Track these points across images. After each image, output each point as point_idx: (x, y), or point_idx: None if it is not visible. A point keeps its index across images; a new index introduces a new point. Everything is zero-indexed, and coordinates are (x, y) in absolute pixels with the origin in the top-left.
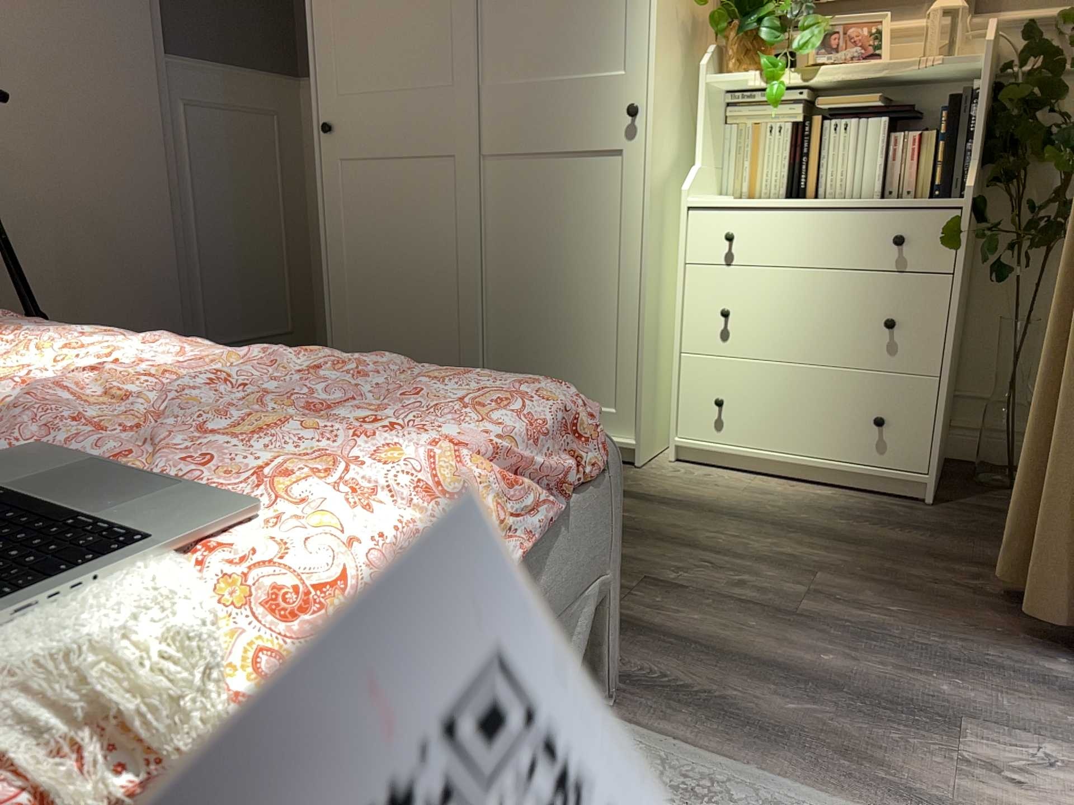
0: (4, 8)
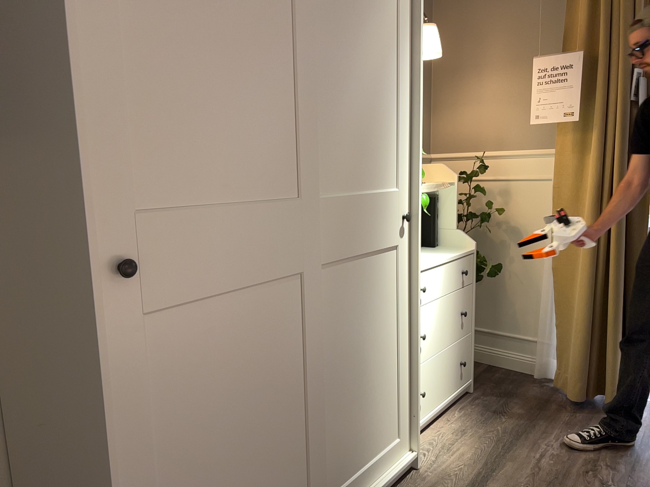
0: None
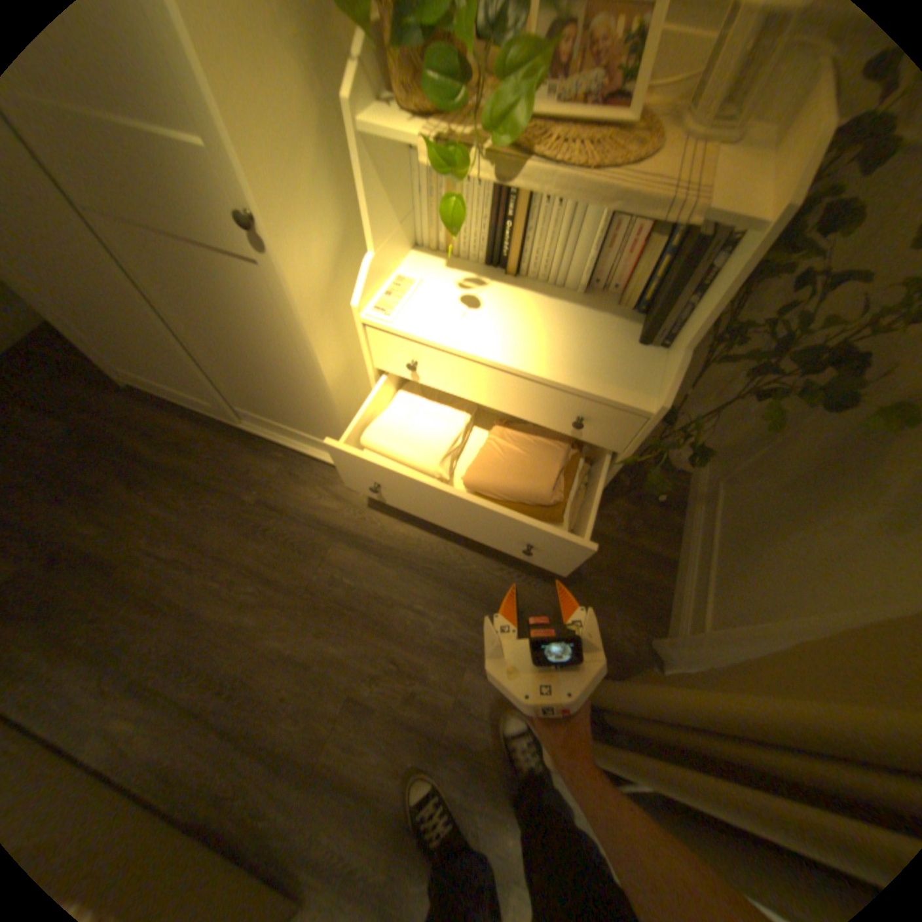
0: None
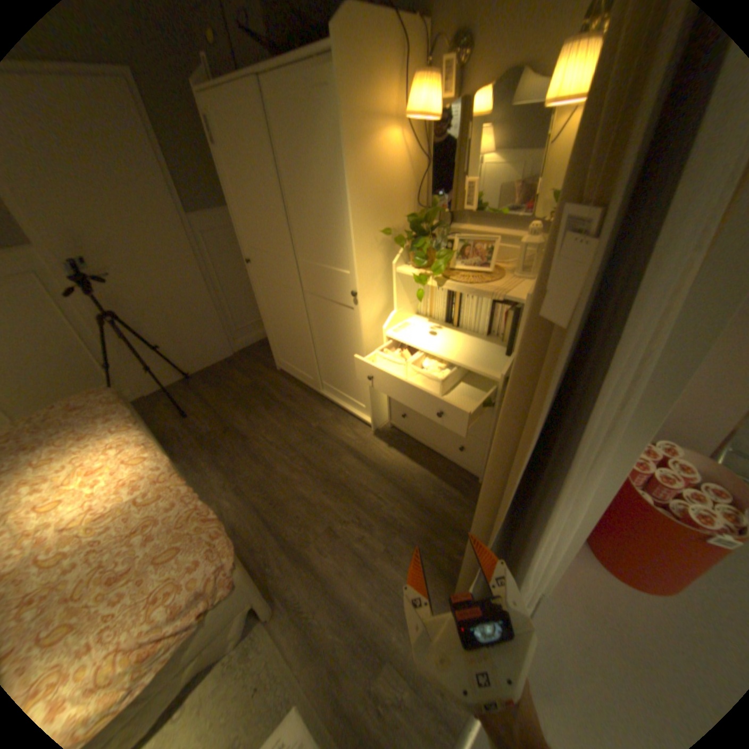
0: (101, 224)
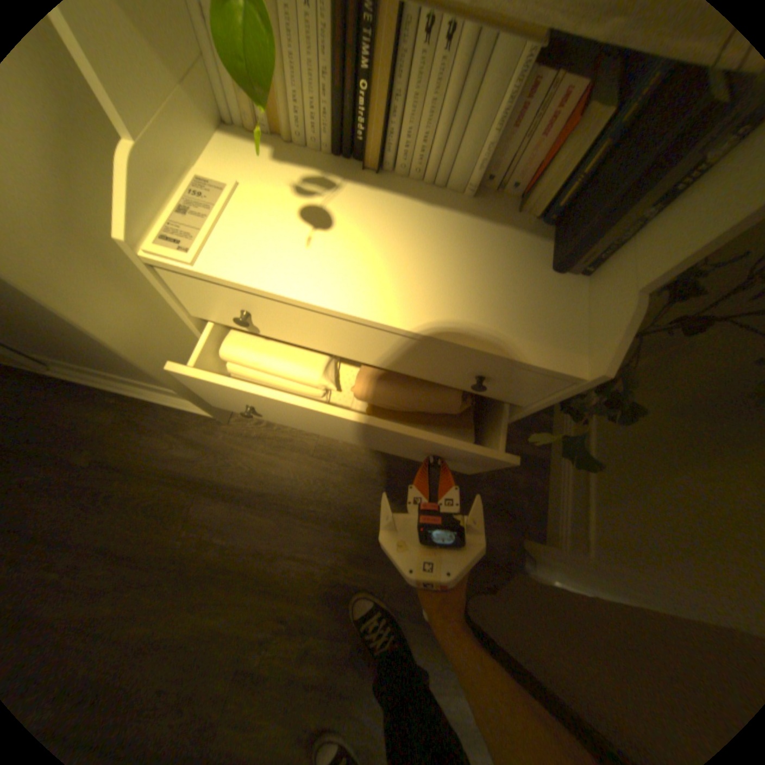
0: None
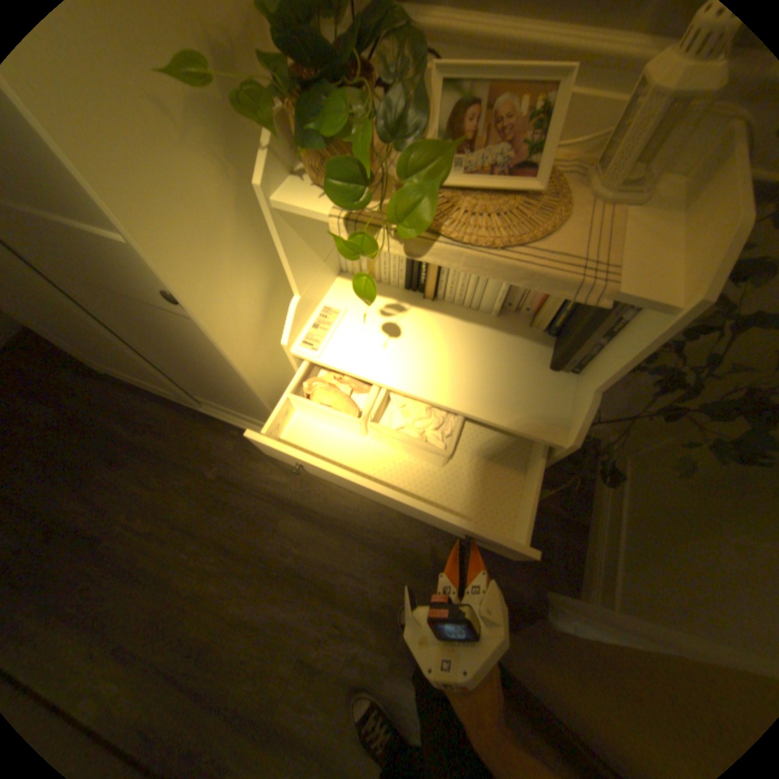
0: None
